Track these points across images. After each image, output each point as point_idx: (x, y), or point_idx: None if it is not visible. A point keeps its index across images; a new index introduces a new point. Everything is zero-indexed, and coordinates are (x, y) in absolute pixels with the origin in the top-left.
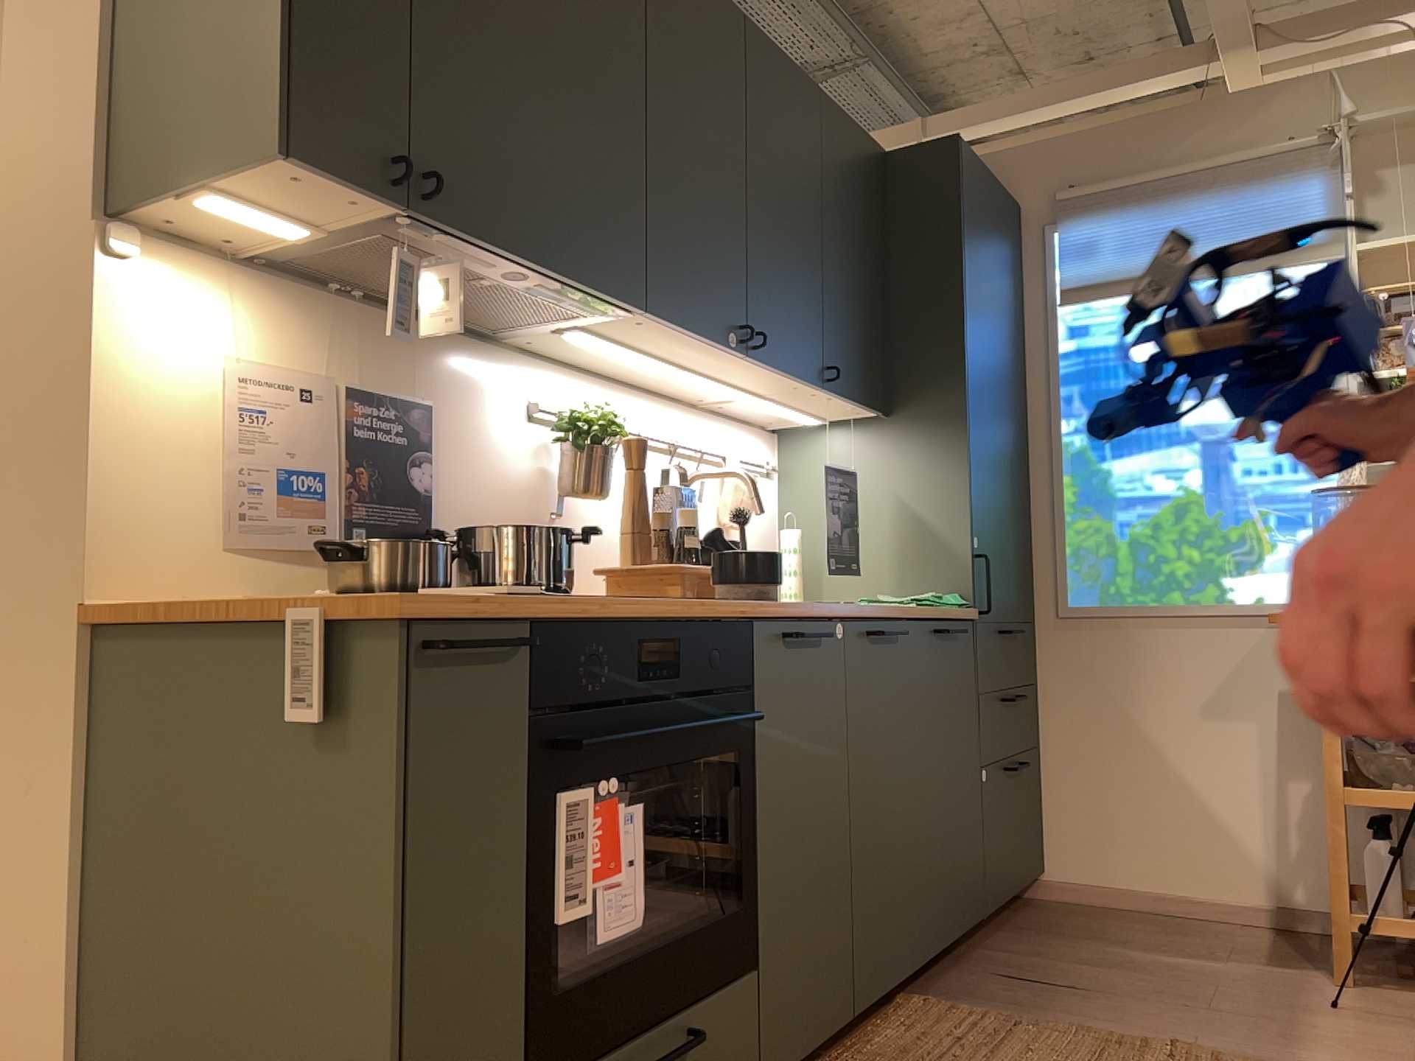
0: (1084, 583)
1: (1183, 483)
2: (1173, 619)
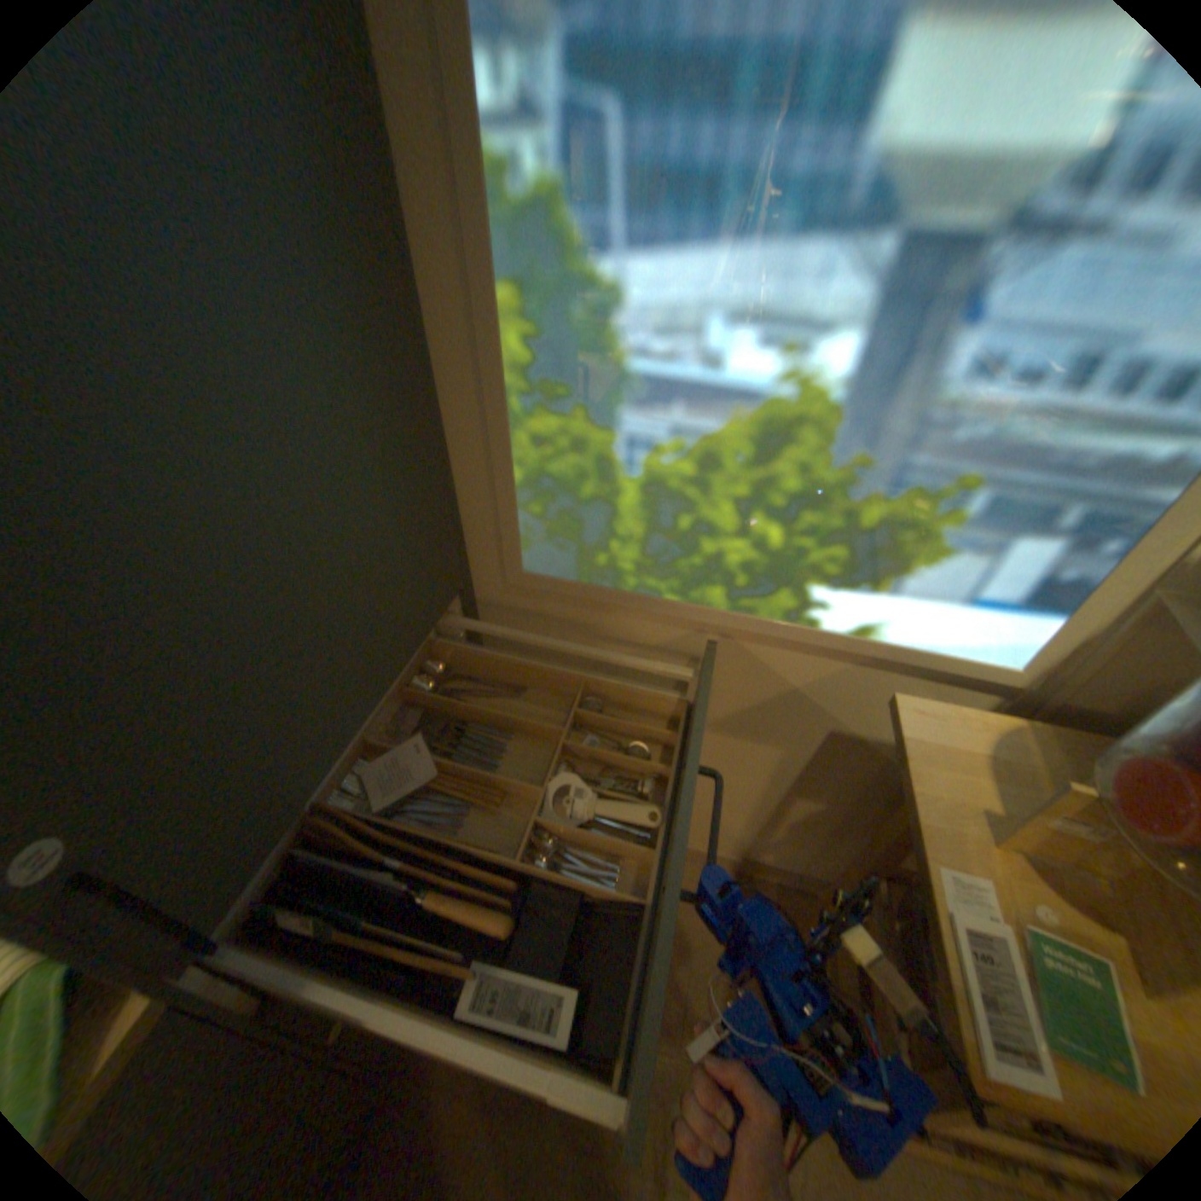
0: (551, 538)
1: (806, 364)
2: (702, 620)
